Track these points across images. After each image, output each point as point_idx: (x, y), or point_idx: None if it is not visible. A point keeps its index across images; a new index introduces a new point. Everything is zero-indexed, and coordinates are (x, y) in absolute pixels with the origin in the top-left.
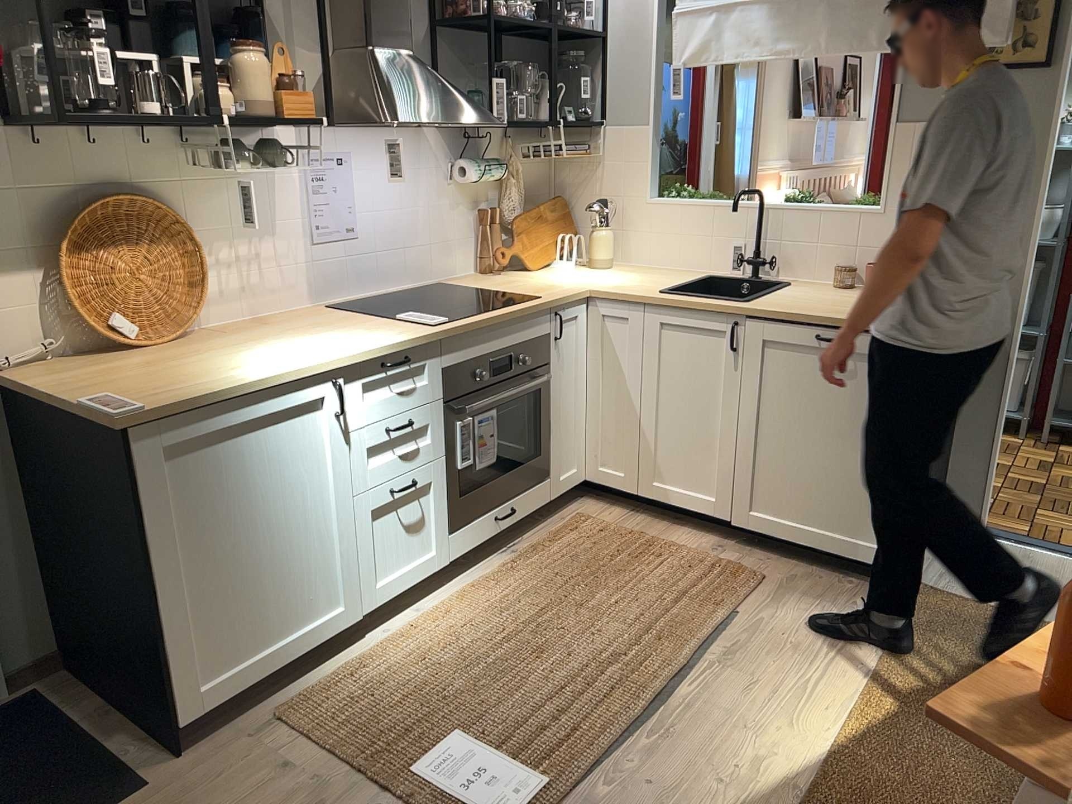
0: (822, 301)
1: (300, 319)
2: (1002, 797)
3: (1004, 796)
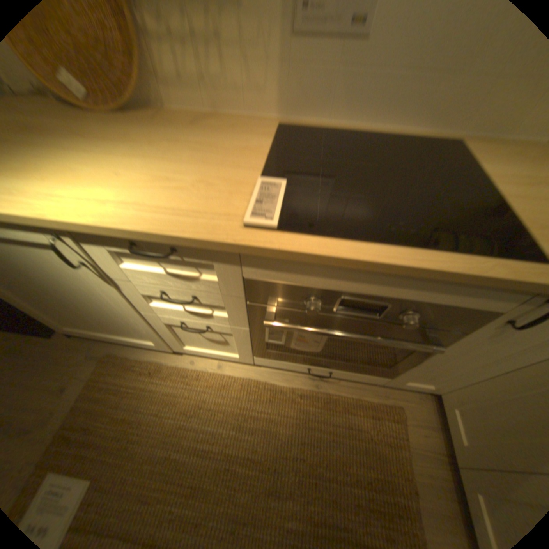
0: None
1: (224, 124)
2: None
3: None
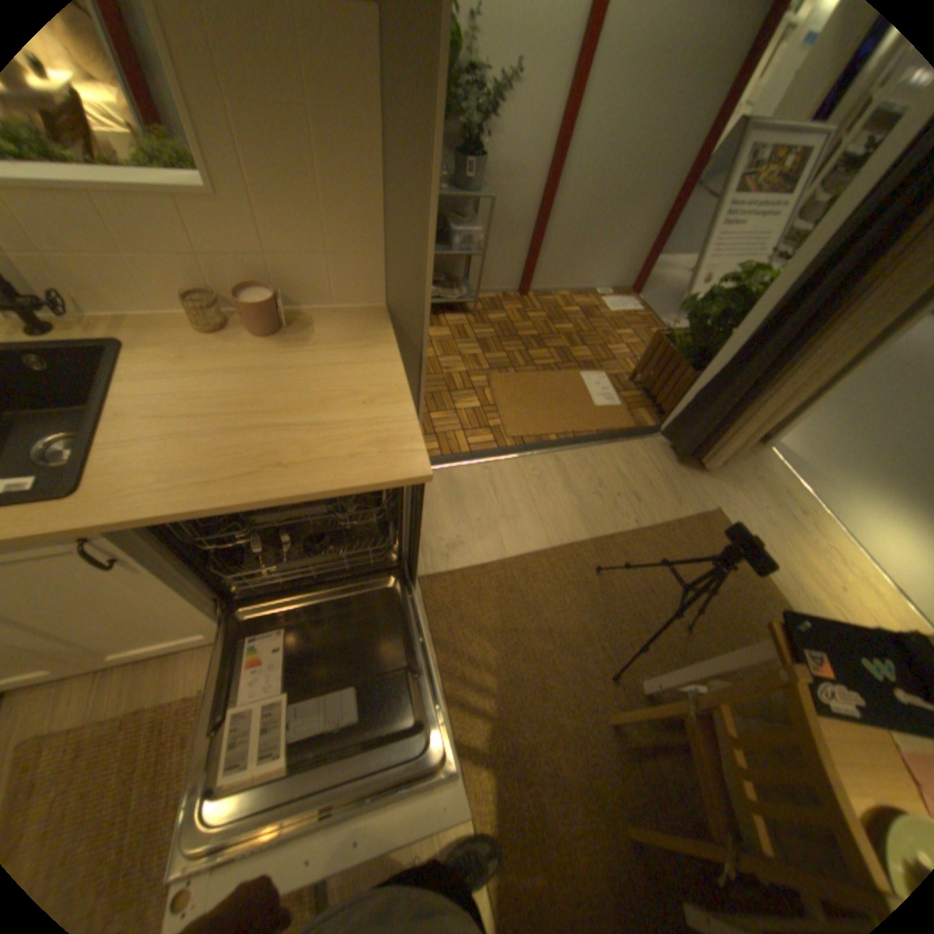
0: (207, 415)
1: None
2: (590, 825)
3: (590, 821)
